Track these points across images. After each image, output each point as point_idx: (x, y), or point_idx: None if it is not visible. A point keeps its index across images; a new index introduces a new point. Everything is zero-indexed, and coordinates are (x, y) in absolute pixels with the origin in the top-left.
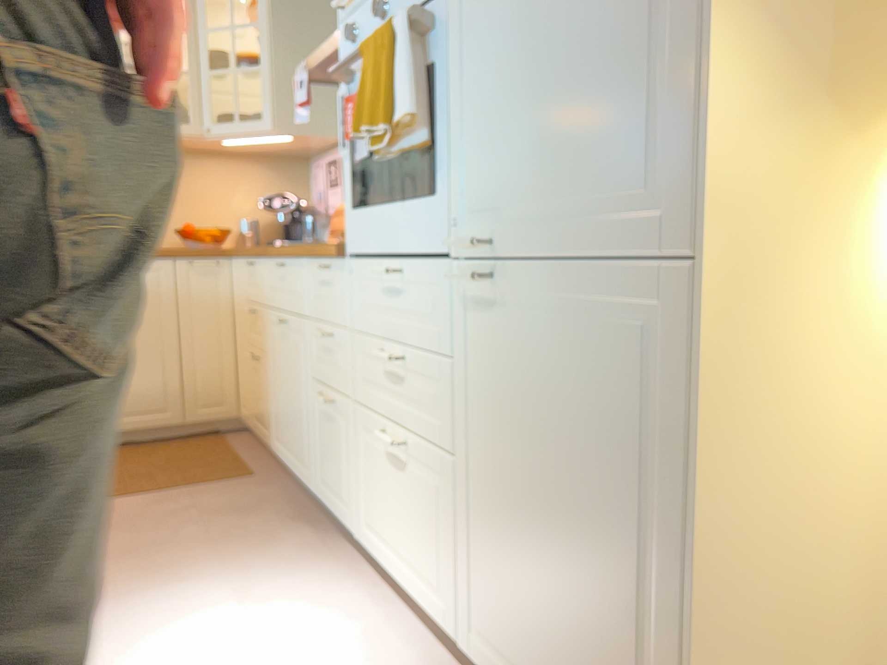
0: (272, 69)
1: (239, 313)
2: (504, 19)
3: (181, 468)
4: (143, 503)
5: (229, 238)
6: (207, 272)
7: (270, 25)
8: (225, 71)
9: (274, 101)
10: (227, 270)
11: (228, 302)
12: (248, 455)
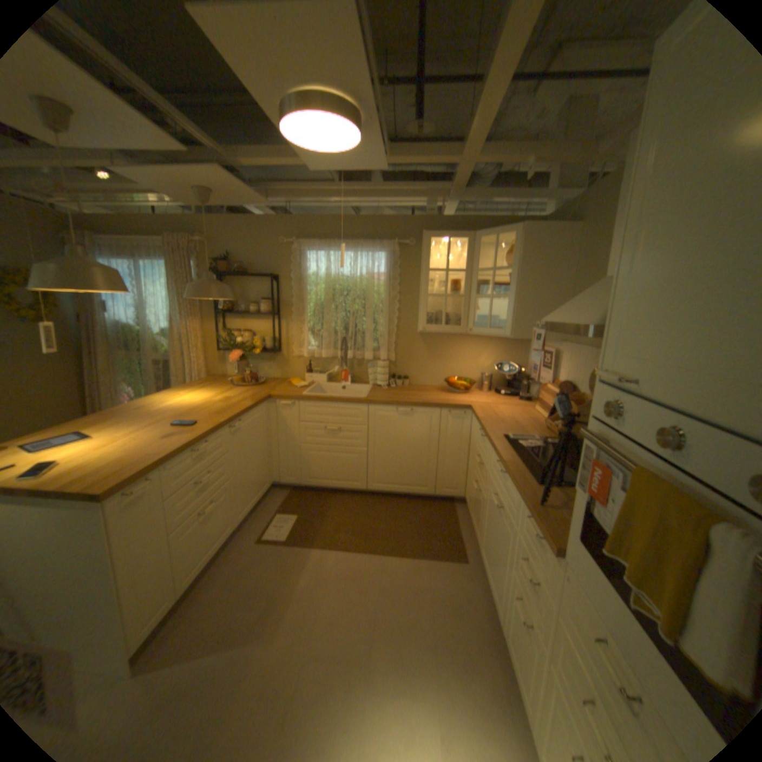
0: (516, 299)
1: (473, 448)
2: None
3: (429, 536)
4: (405, 570)
5: (474, 386)
6: (458, 417)
7: (519, 270)
8: (485, 297)
9: (513, 320)
10: (469, 418)
11: (468, 435)
12: (466, 534)
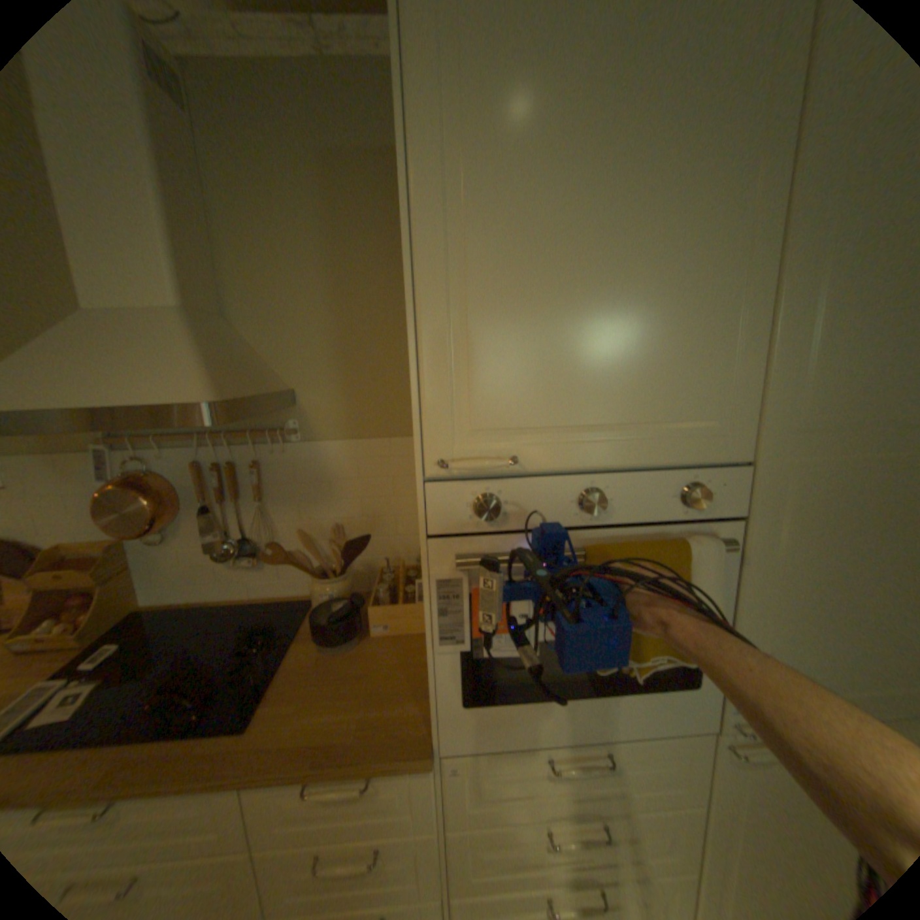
0: None
1: None
2: (826, 568)
3: None
4: None
5: None
6: None
7: None
8: None
9: None
10: None
11: None
12: None
